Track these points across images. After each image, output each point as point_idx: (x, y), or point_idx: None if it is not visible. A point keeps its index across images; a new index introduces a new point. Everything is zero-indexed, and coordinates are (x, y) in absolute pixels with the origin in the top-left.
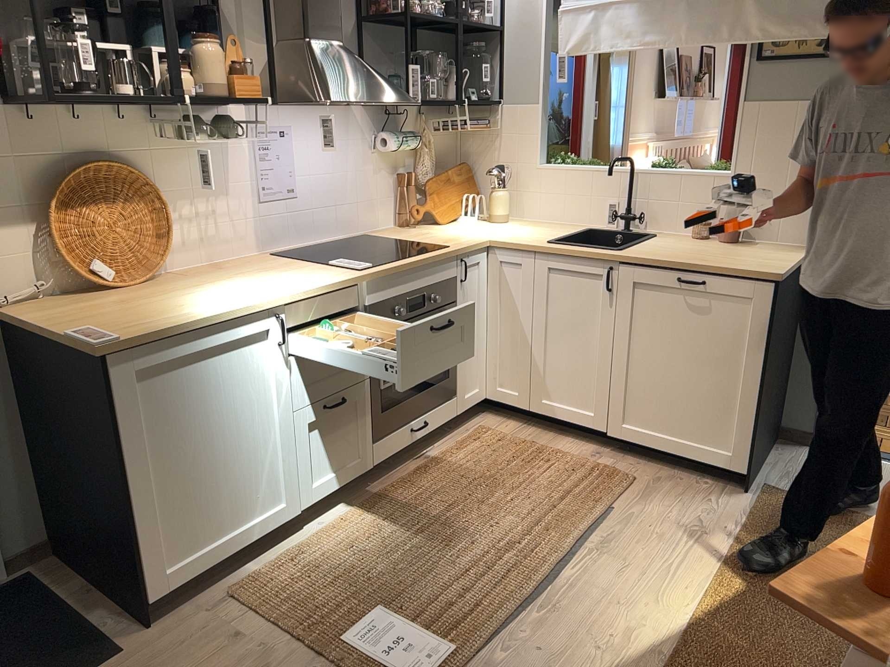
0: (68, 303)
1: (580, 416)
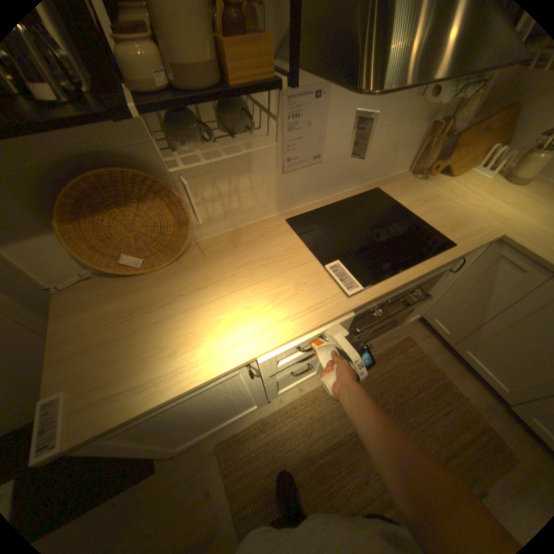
0: (98, 295)
1: (492, 381)
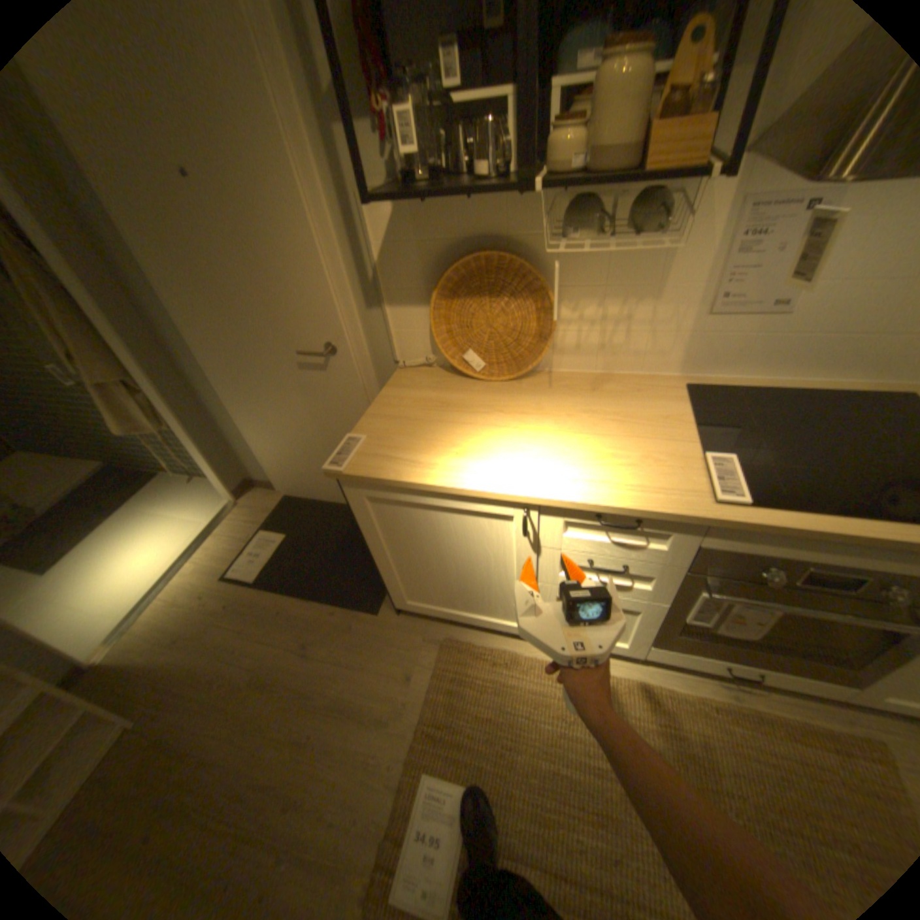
0: (430, 382)
1: None
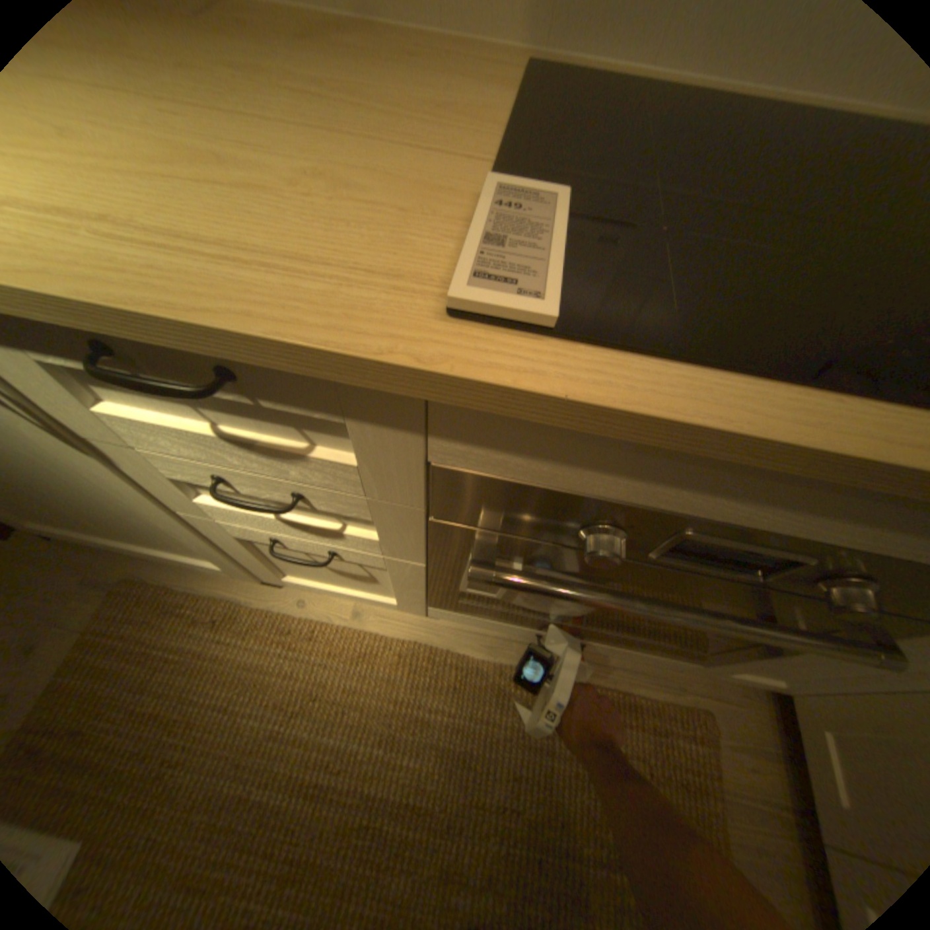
0: None
1: None
